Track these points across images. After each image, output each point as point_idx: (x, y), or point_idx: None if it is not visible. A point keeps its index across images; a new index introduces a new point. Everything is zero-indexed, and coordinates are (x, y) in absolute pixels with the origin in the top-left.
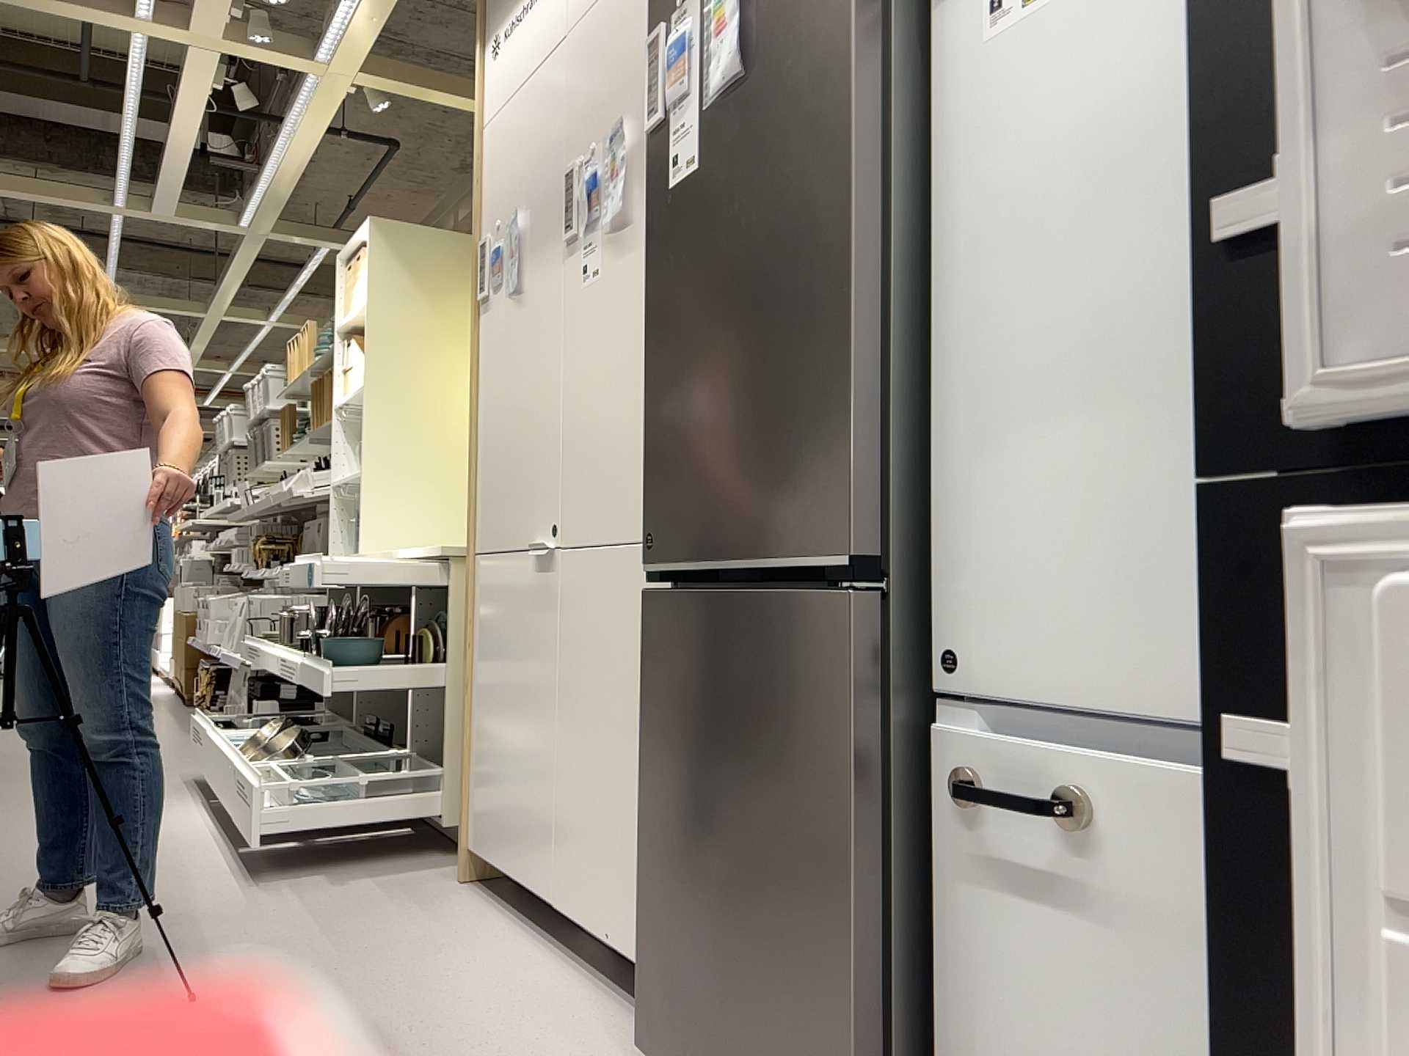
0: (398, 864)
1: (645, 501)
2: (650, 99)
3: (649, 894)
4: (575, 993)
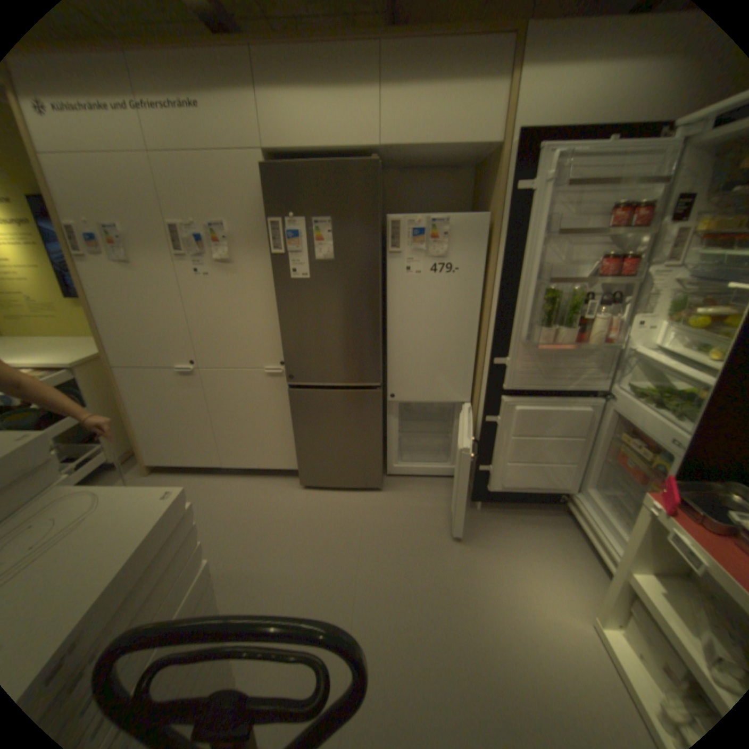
0: (101, 484)
1: (285, 365)
2: (275, 242)
3: (300, 454)
4: (252, 482)
